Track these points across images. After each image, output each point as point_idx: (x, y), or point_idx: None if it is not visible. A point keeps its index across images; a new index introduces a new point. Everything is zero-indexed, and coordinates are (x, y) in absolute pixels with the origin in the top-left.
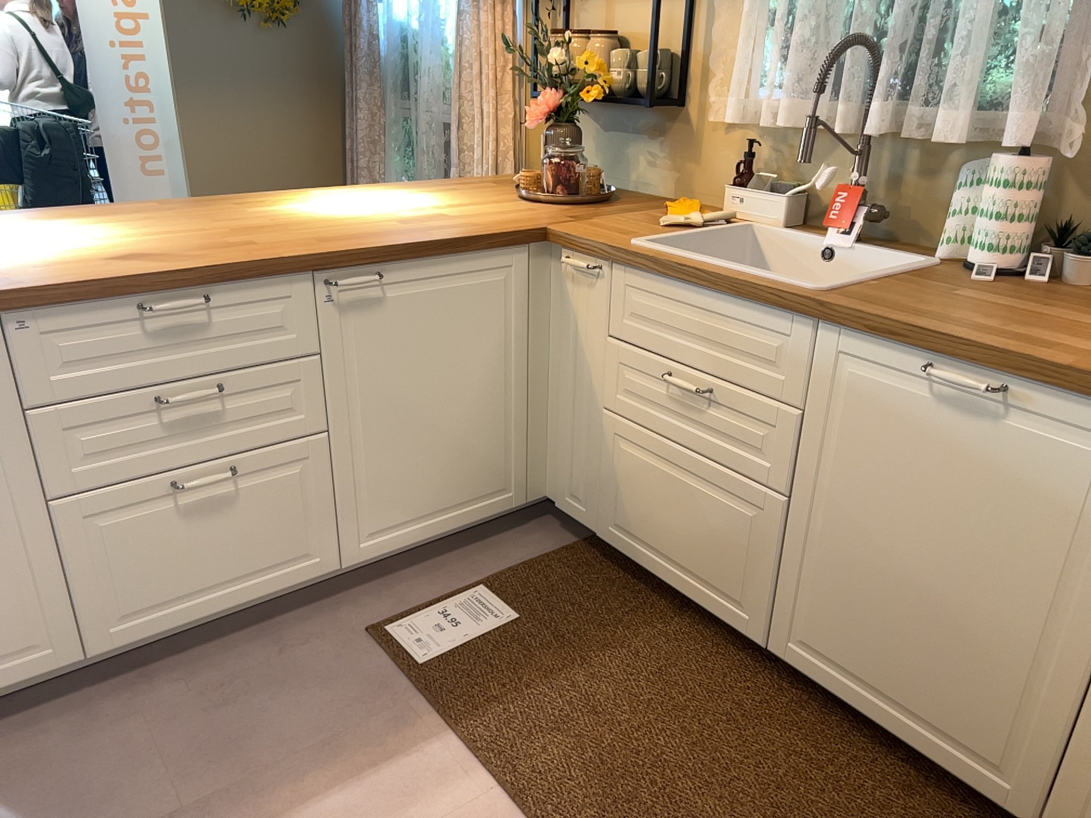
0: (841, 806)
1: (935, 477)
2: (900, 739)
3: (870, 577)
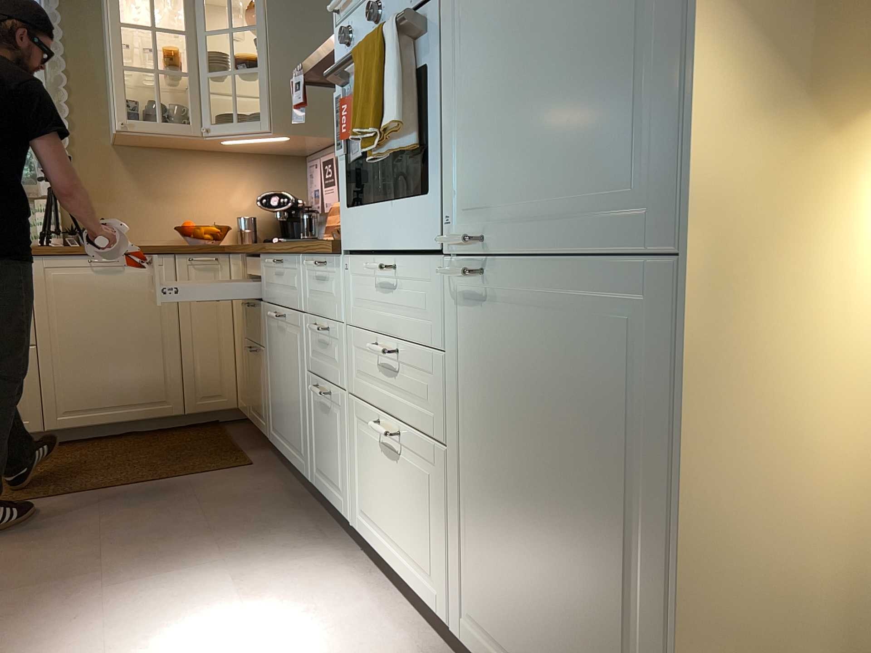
0: (125, 449)
1: (104, 302)
2: (125, 421)
3: (90, 358)
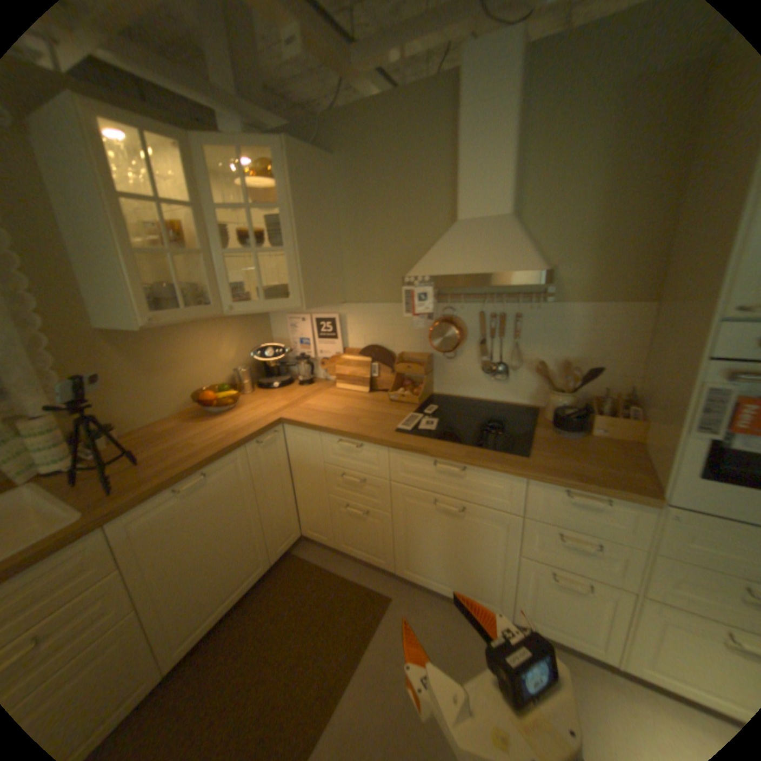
0: (255, 637)
1: (196, 521)
2: (232, 607)
3: (194, 581)
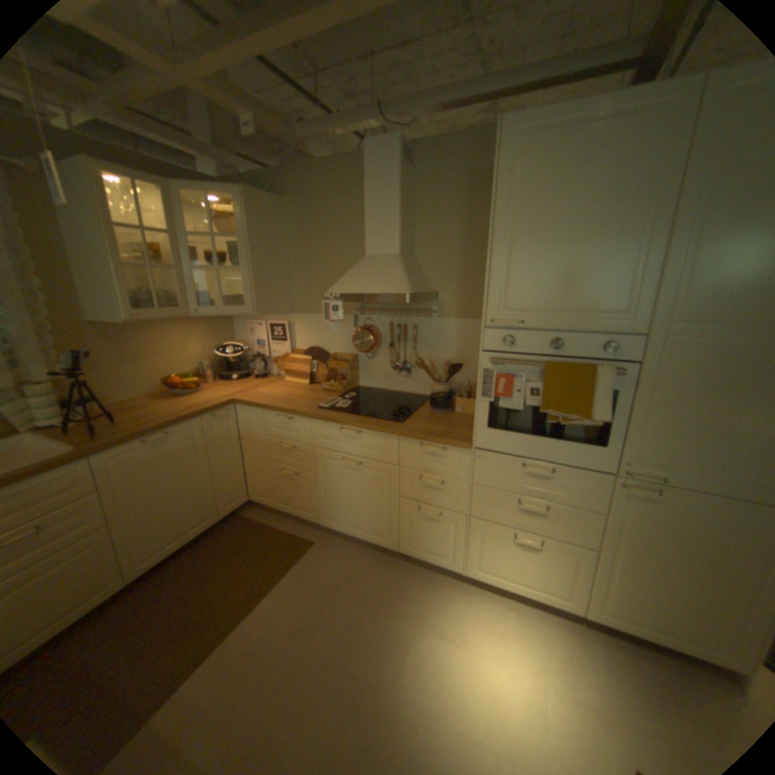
0: (200, 568)
1: (157, 470)
2: (183, 546)
3: (152, 516)
